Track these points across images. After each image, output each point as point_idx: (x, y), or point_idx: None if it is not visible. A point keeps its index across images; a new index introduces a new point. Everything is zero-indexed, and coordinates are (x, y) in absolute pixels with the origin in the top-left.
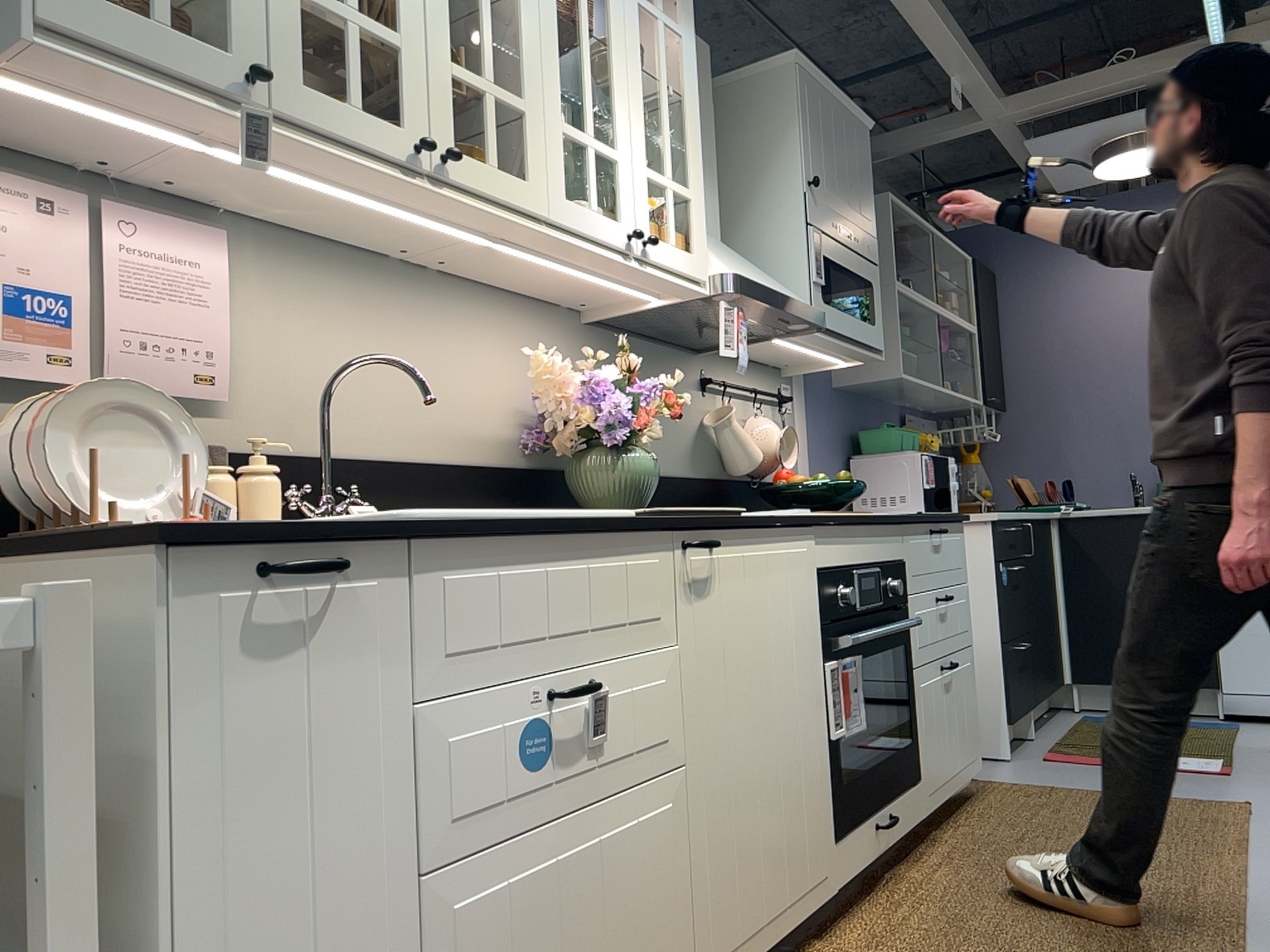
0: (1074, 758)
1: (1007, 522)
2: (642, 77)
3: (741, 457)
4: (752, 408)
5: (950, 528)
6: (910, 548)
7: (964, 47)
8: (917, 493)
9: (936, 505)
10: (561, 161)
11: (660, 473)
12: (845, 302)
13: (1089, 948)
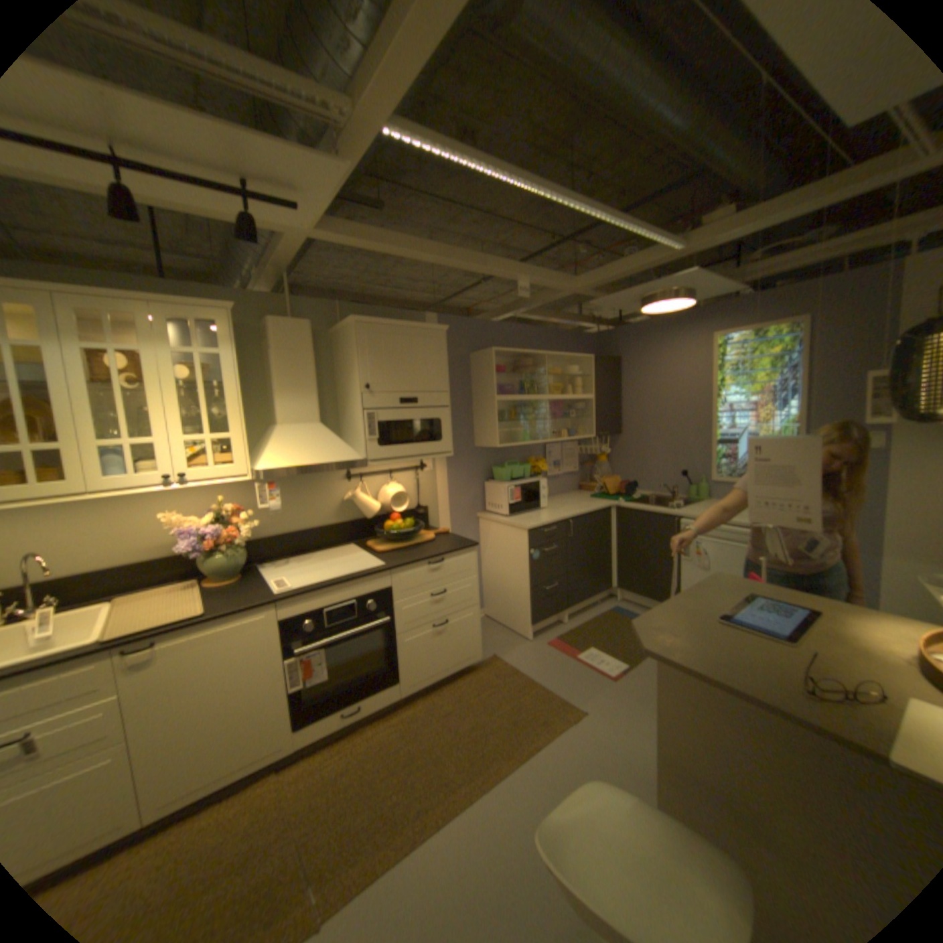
0: (560, 648)
1: (545, 525)
2: (197, 381)
3: (365, 511)
4: (391, 478)
5: (453, 555)
6: (398, 579)
7: (512, 267)
8: (507, 504)
9: (520, 509)
10: (98, 461)
11: (307, 528)
12: (411, 436)
13: (357, 820)
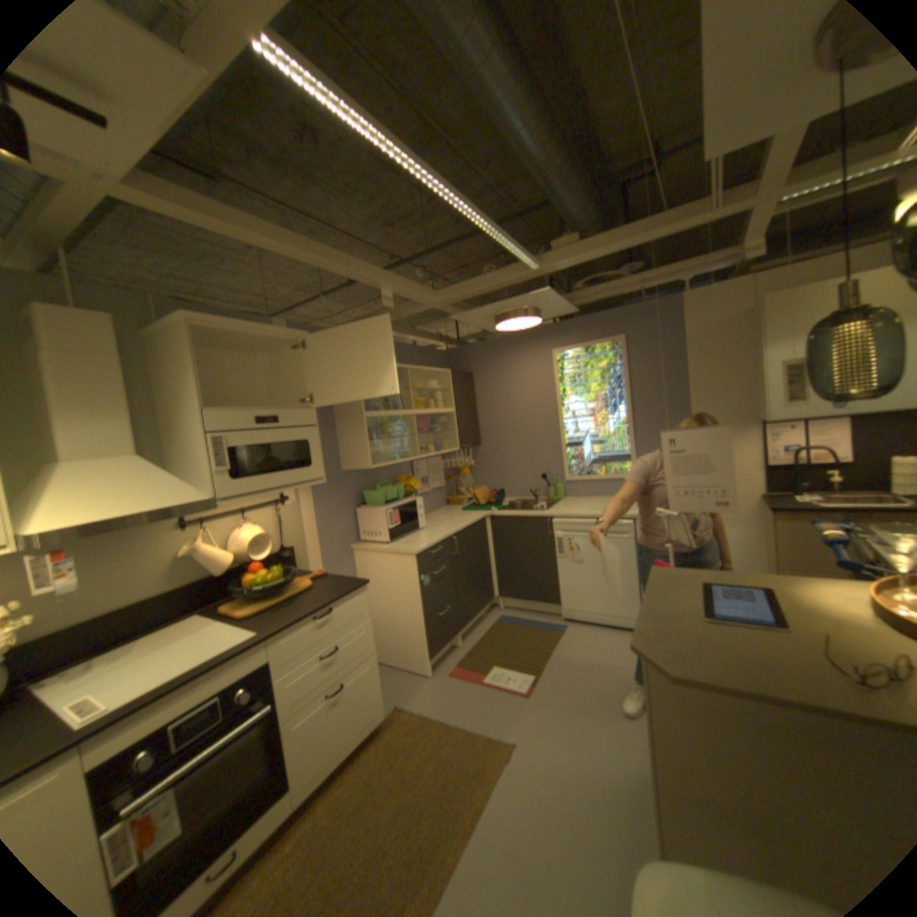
0: (463, 677)
1: (431, 547)
2: None
3: (210, 568)
4: (242, 519)
5: (342, 602)
6: (275, 651)
7: (376, 273)
8: (386, 530)
9: (400, 533)
10: None
11: (118, 608)
12: (272, 463)
13: None
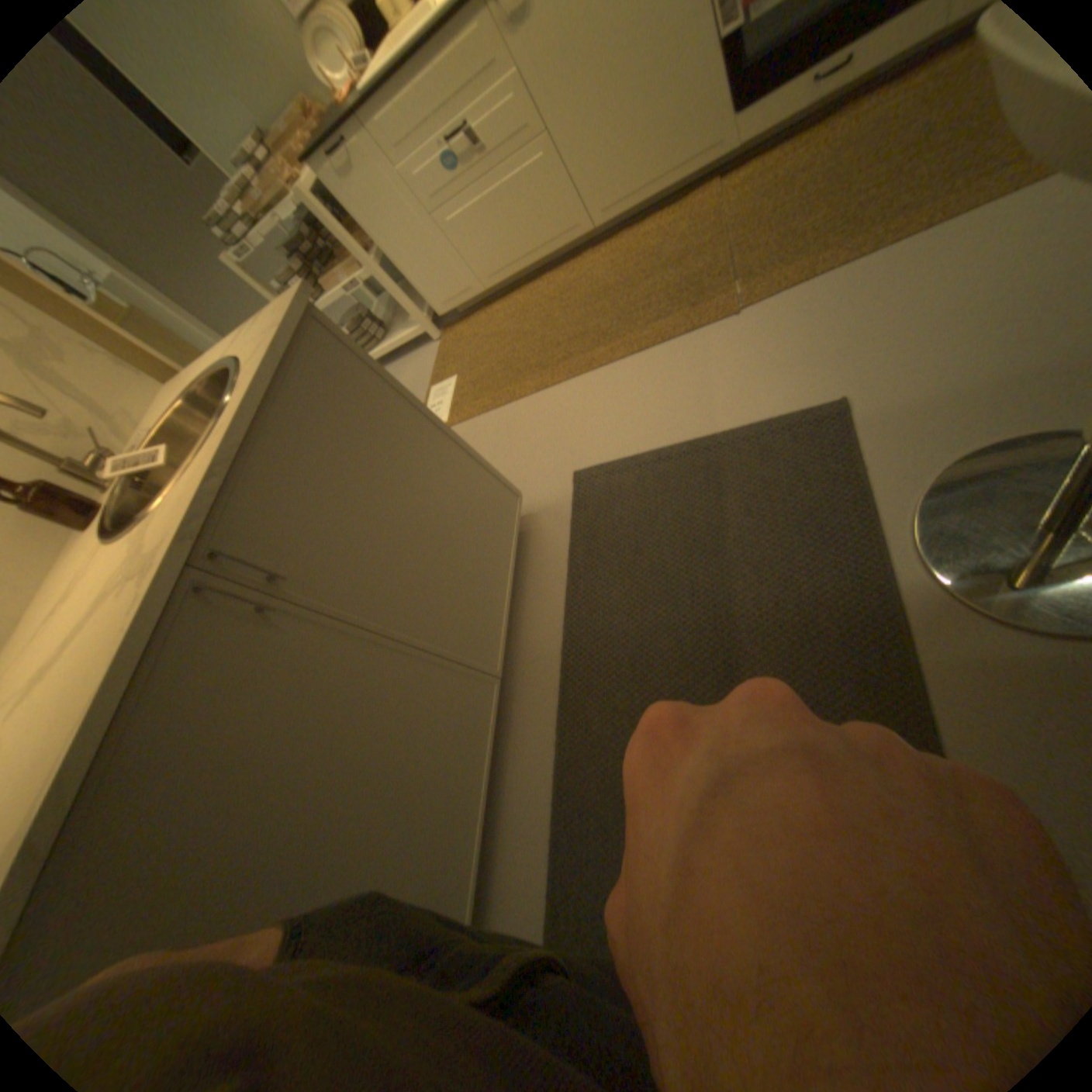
0: None
1: None
2: None
3: None
4: None
5: None
6: None
7: None
8: None
9: None
10: None
11: None
12: None
13: (810, 217)
